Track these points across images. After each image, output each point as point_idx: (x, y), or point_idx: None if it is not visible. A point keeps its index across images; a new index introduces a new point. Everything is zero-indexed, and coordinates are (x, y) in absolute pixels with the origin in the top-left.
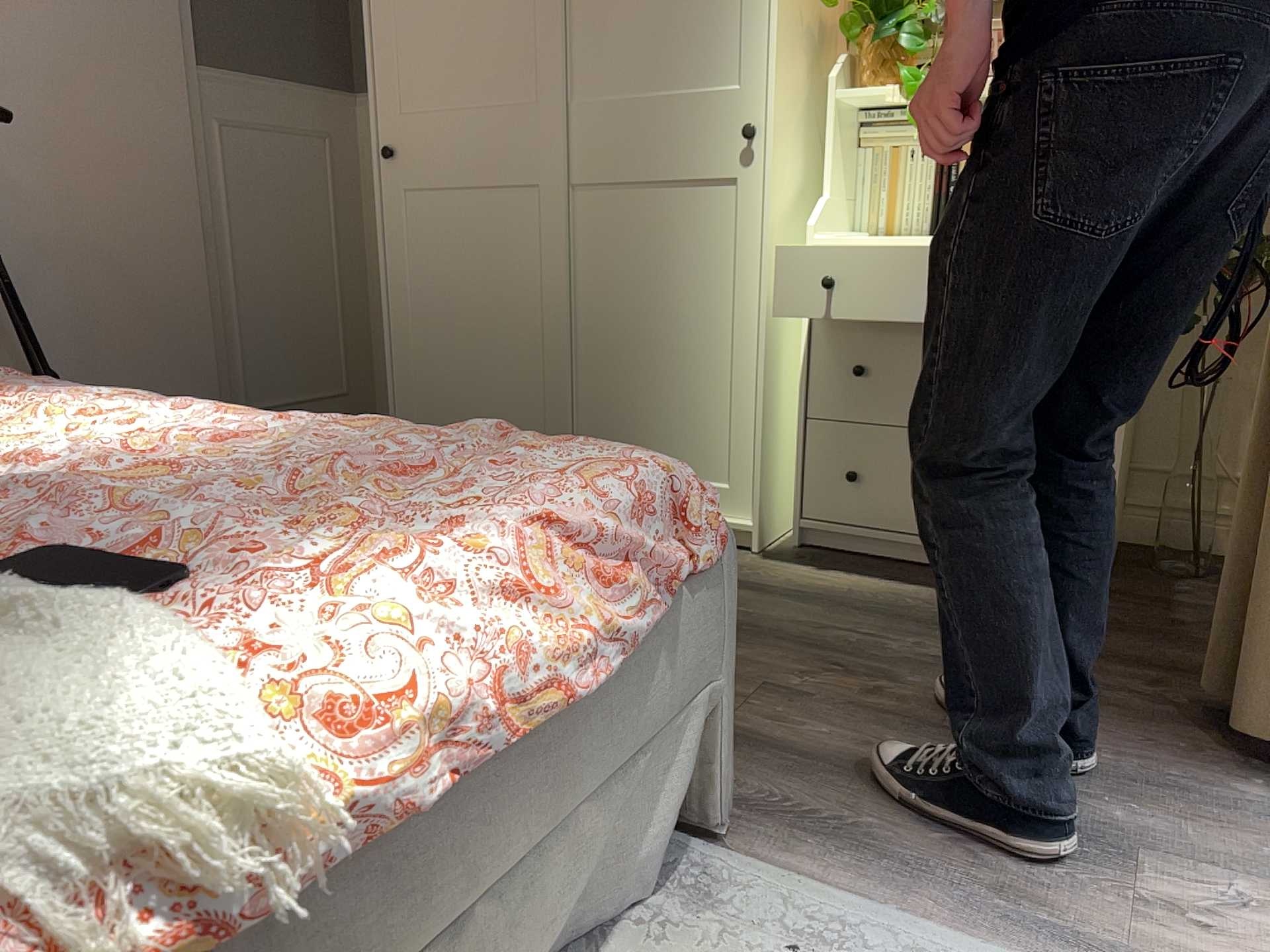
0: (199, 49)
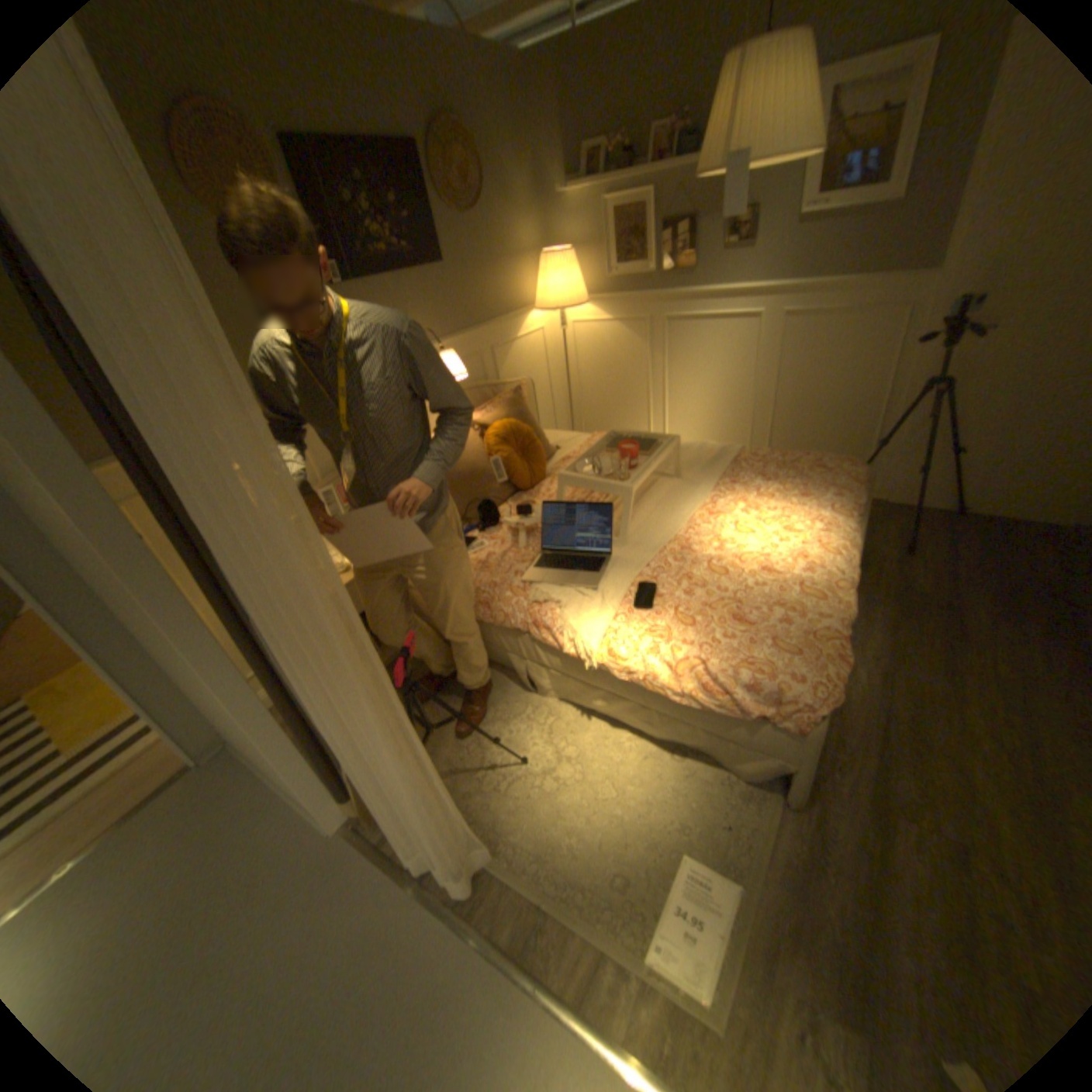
0: None
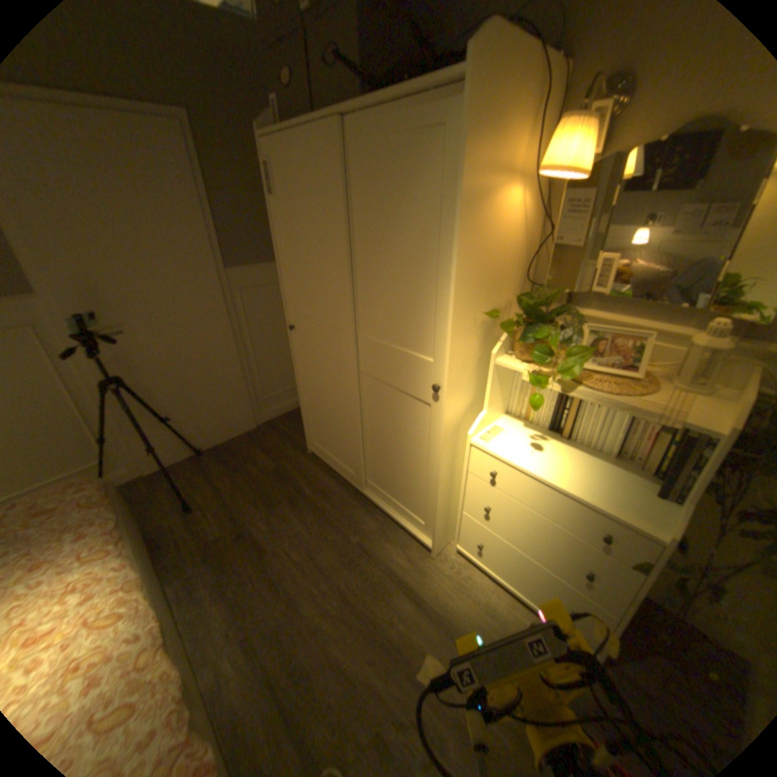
0: (223, 260)
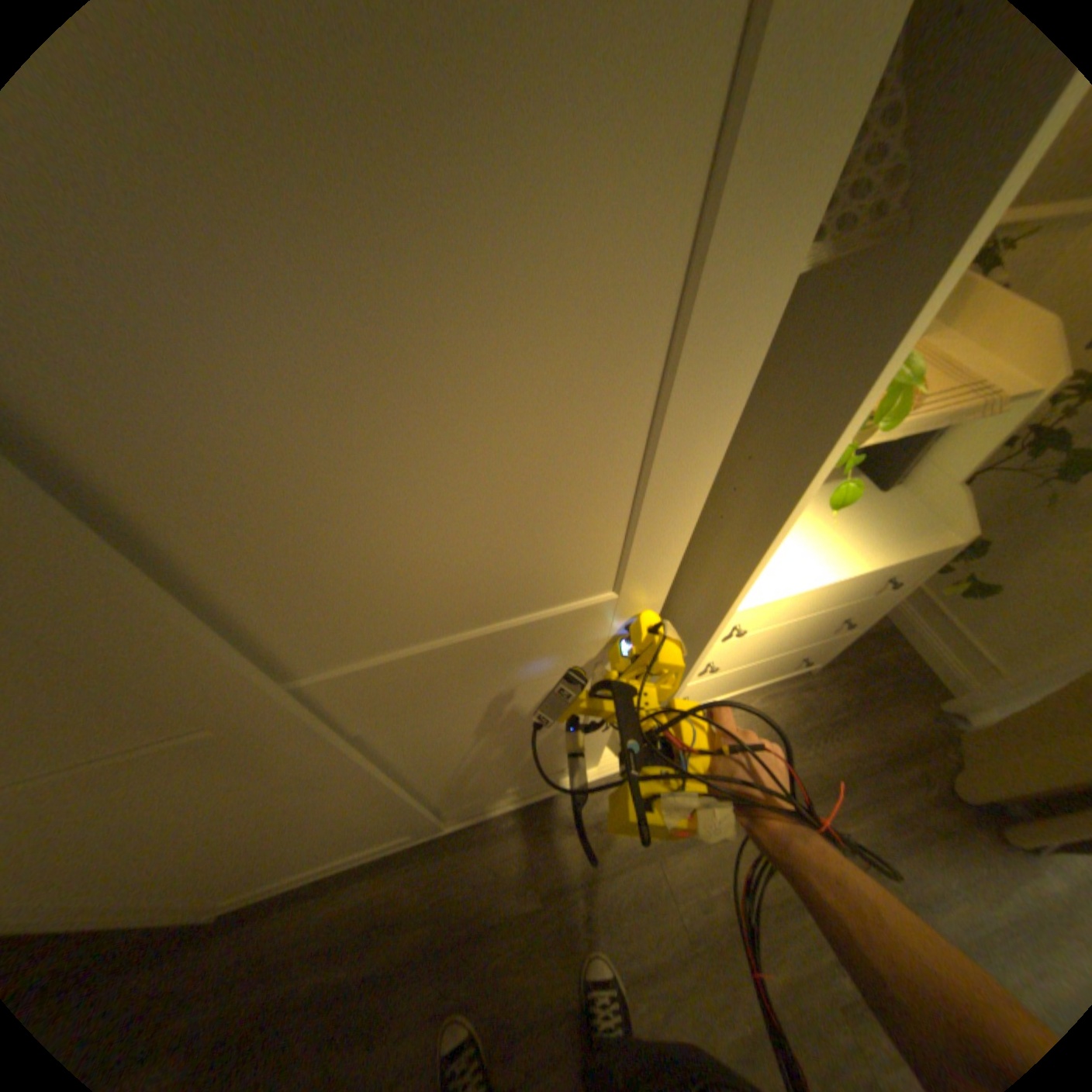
0: None
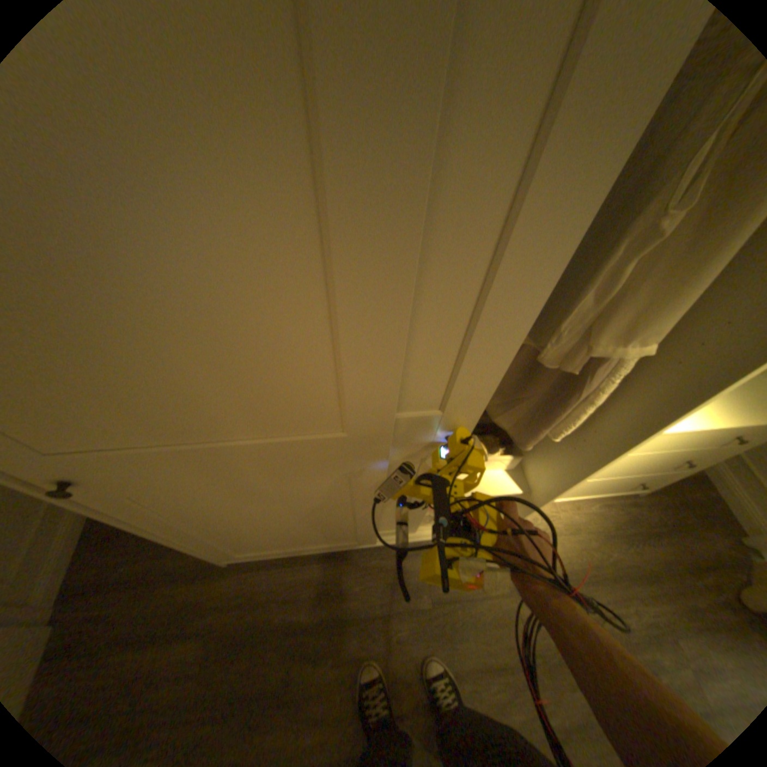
0: None
